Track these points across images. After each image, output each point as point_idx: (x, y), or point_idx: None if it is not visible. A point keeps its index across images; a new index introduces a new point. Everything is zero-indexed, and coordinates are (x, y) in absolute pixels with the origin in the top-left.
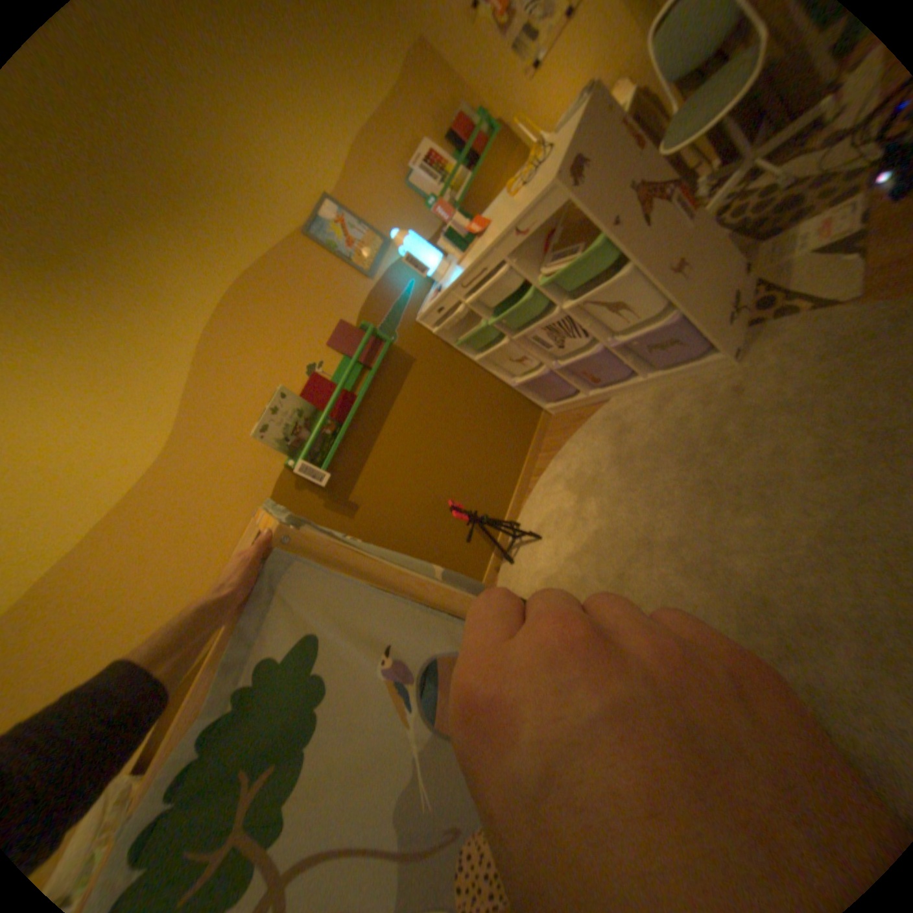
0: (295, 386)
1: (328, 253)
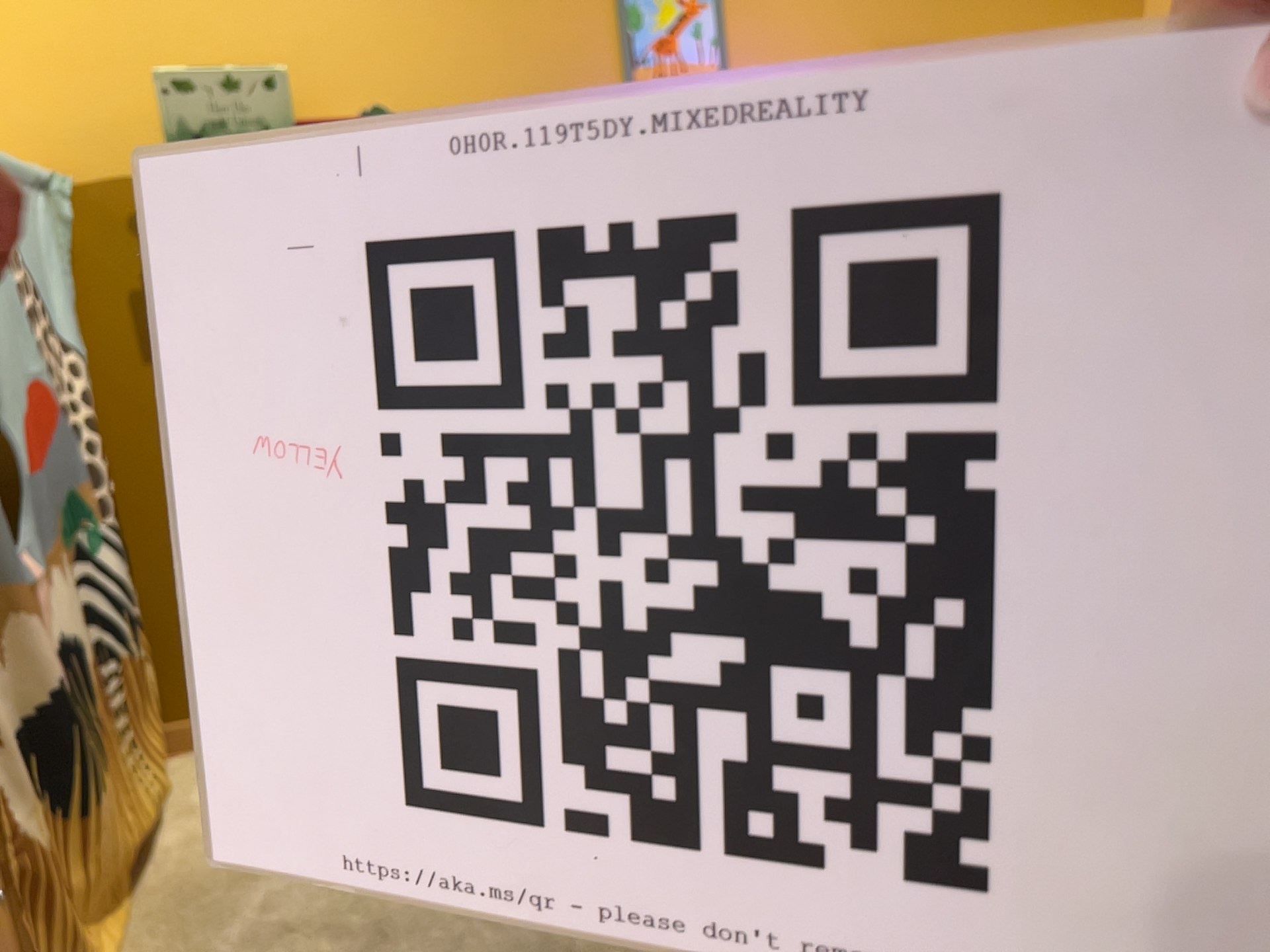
0: (324, 107)
1: (614, 24)
